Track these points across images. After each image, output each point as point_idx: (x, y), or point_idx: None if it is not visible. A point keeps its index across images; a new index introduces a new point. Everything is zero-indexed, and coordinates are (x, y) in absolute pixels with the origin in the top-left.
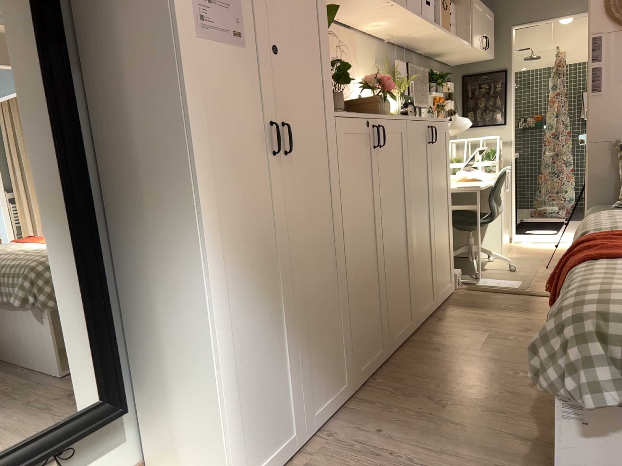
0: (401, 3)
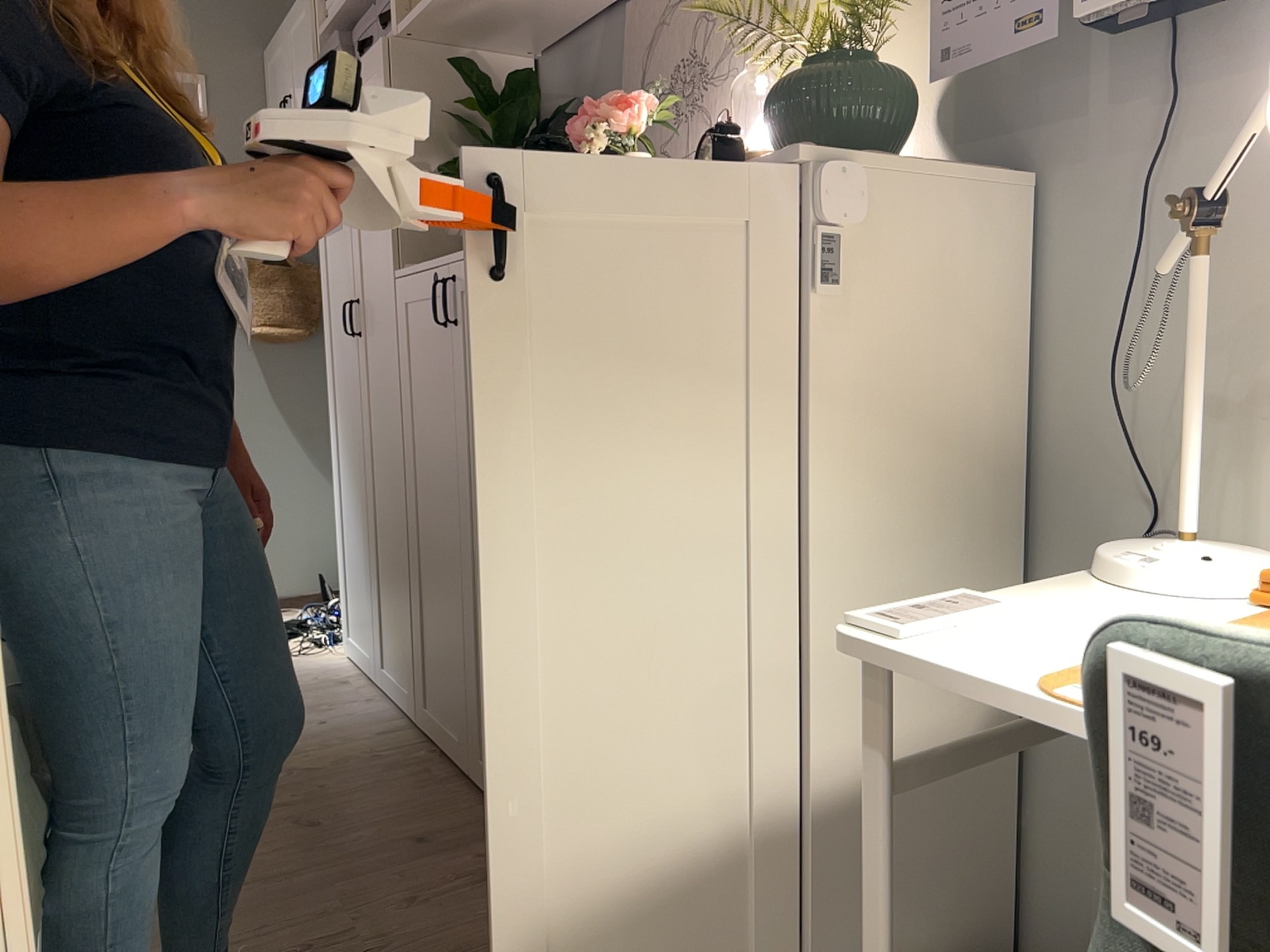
0: None
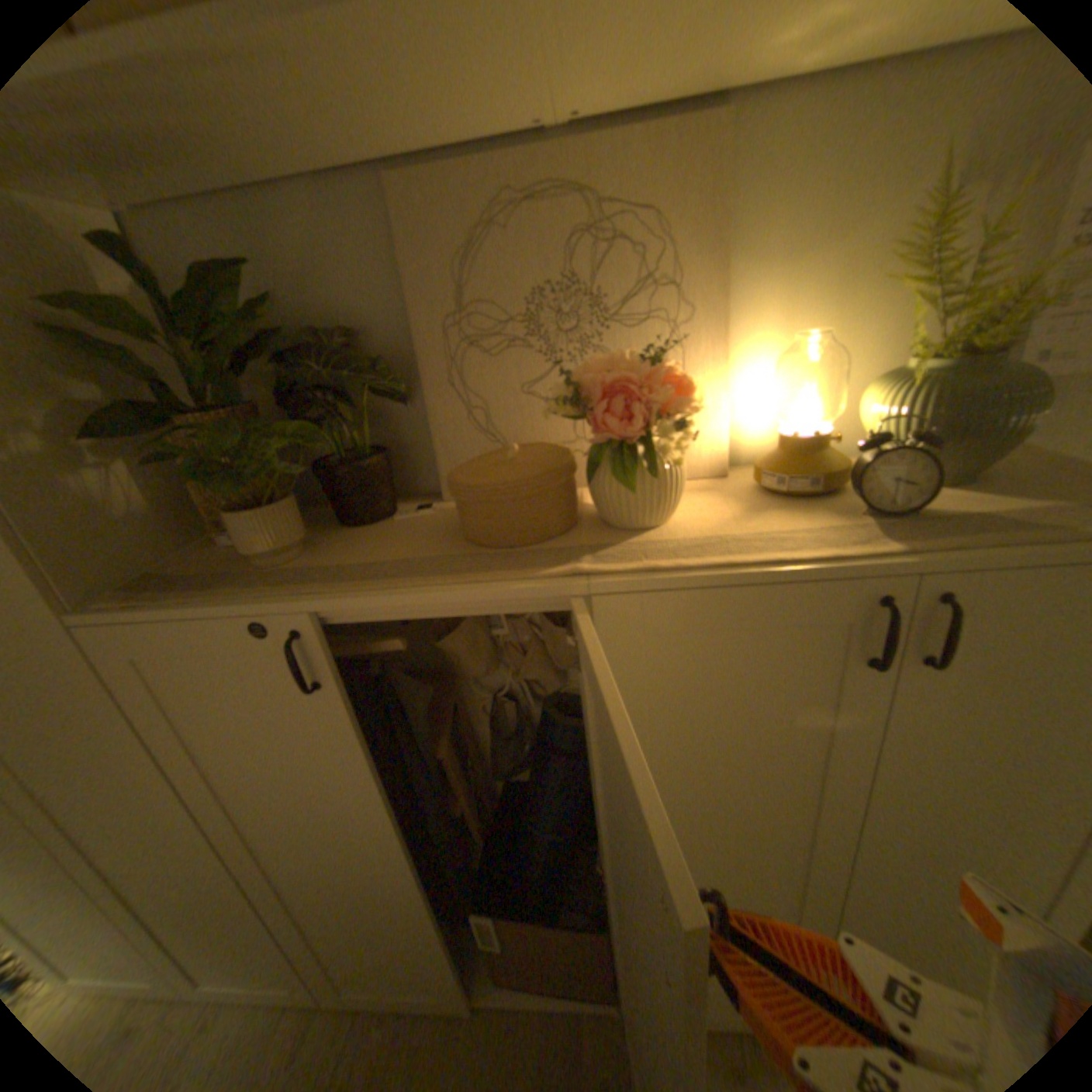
0: None
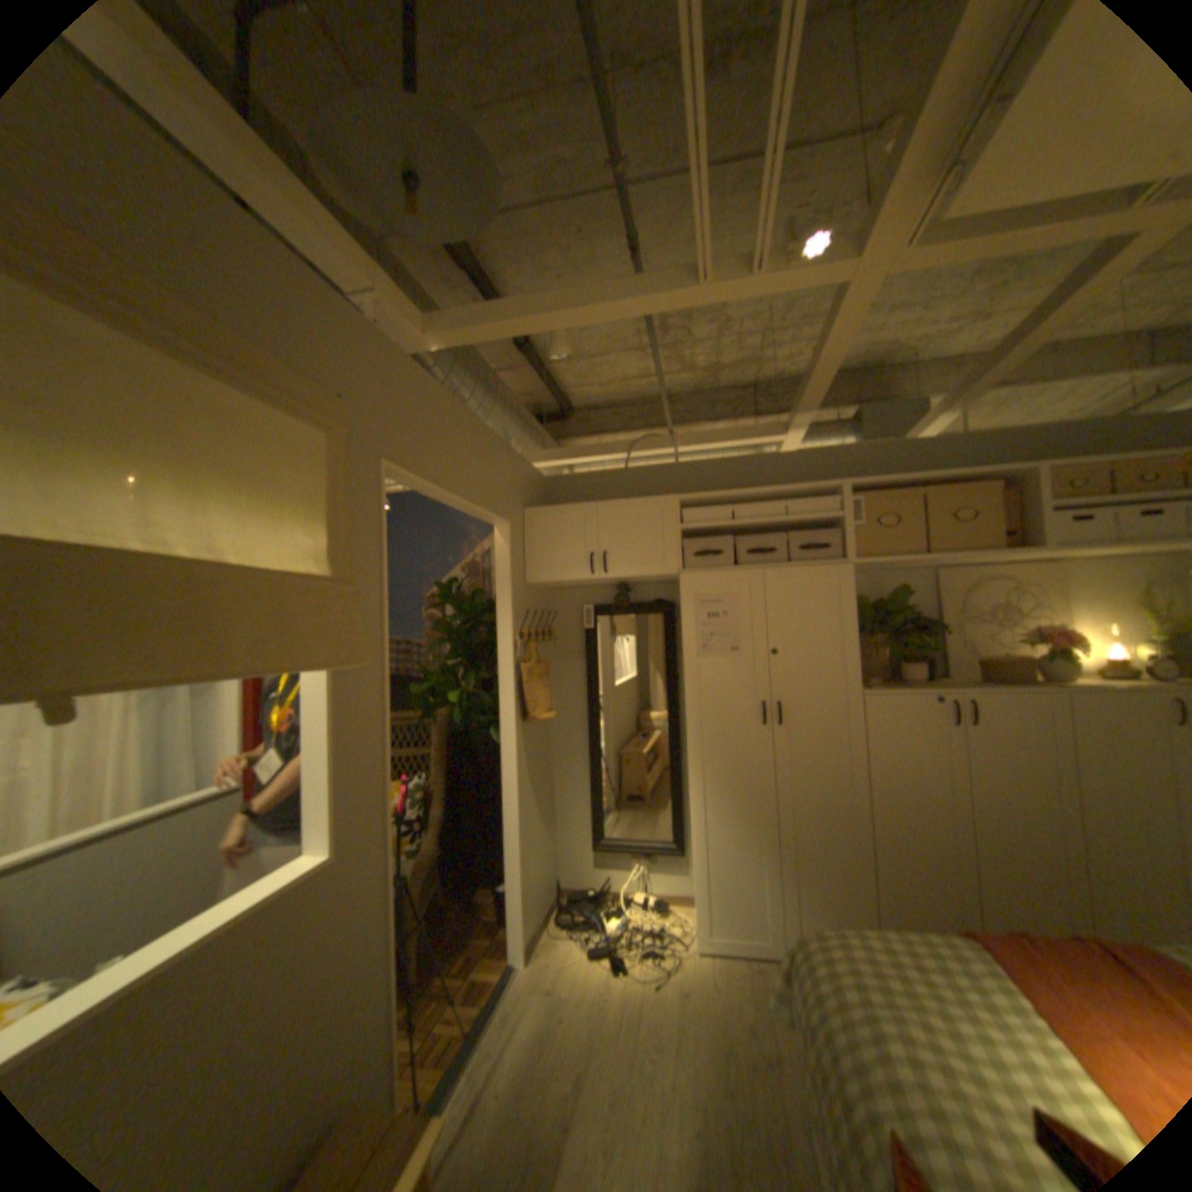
0: (1083, 547)
